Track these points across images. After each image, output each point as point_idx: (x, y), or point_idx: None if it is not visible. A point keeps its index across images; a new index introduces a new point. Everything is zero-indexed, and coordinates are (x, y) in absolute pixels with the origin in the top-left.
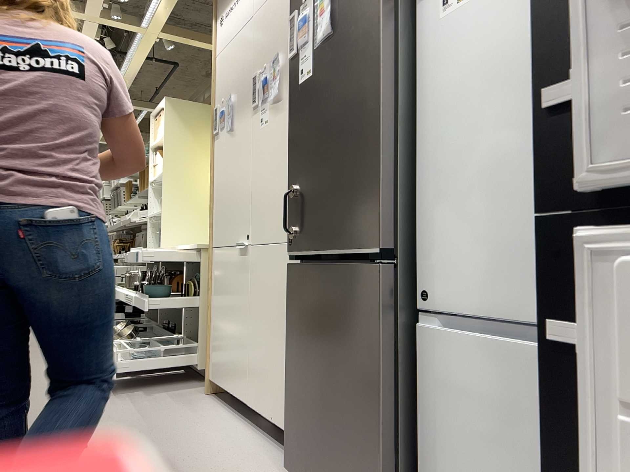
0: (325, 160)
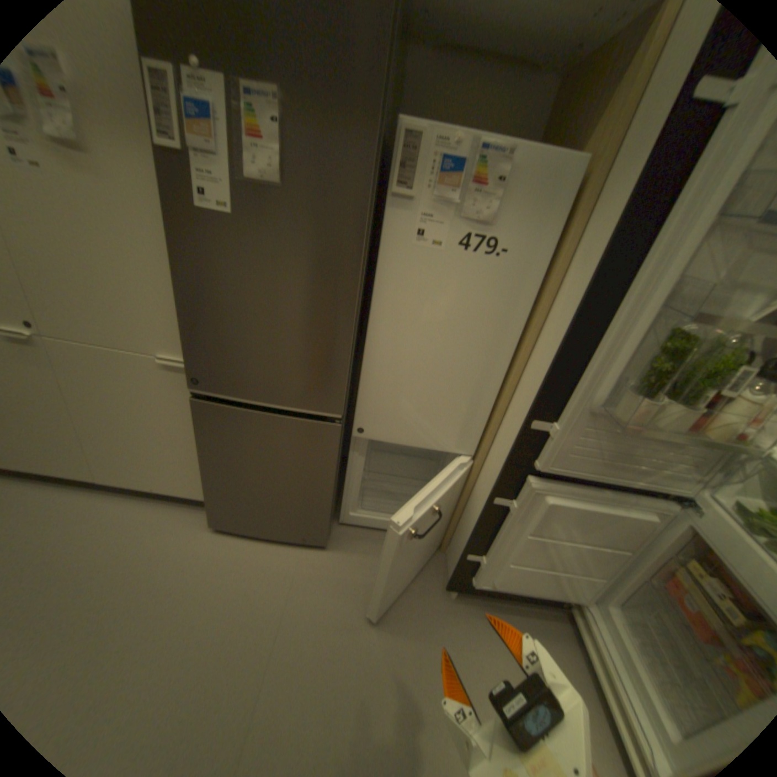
0: (263, 325)
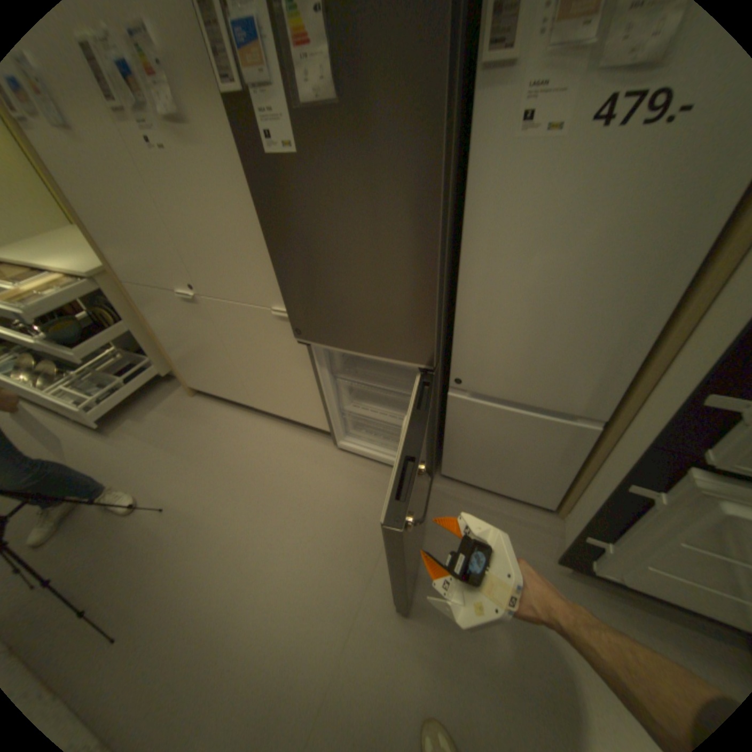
0: (344, 274)
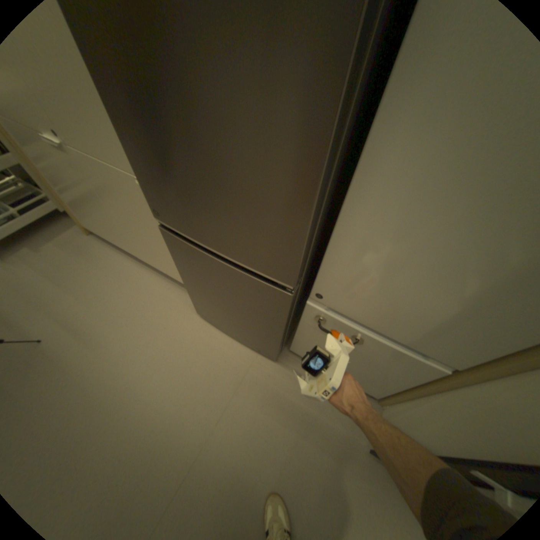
0: (196, 161)
